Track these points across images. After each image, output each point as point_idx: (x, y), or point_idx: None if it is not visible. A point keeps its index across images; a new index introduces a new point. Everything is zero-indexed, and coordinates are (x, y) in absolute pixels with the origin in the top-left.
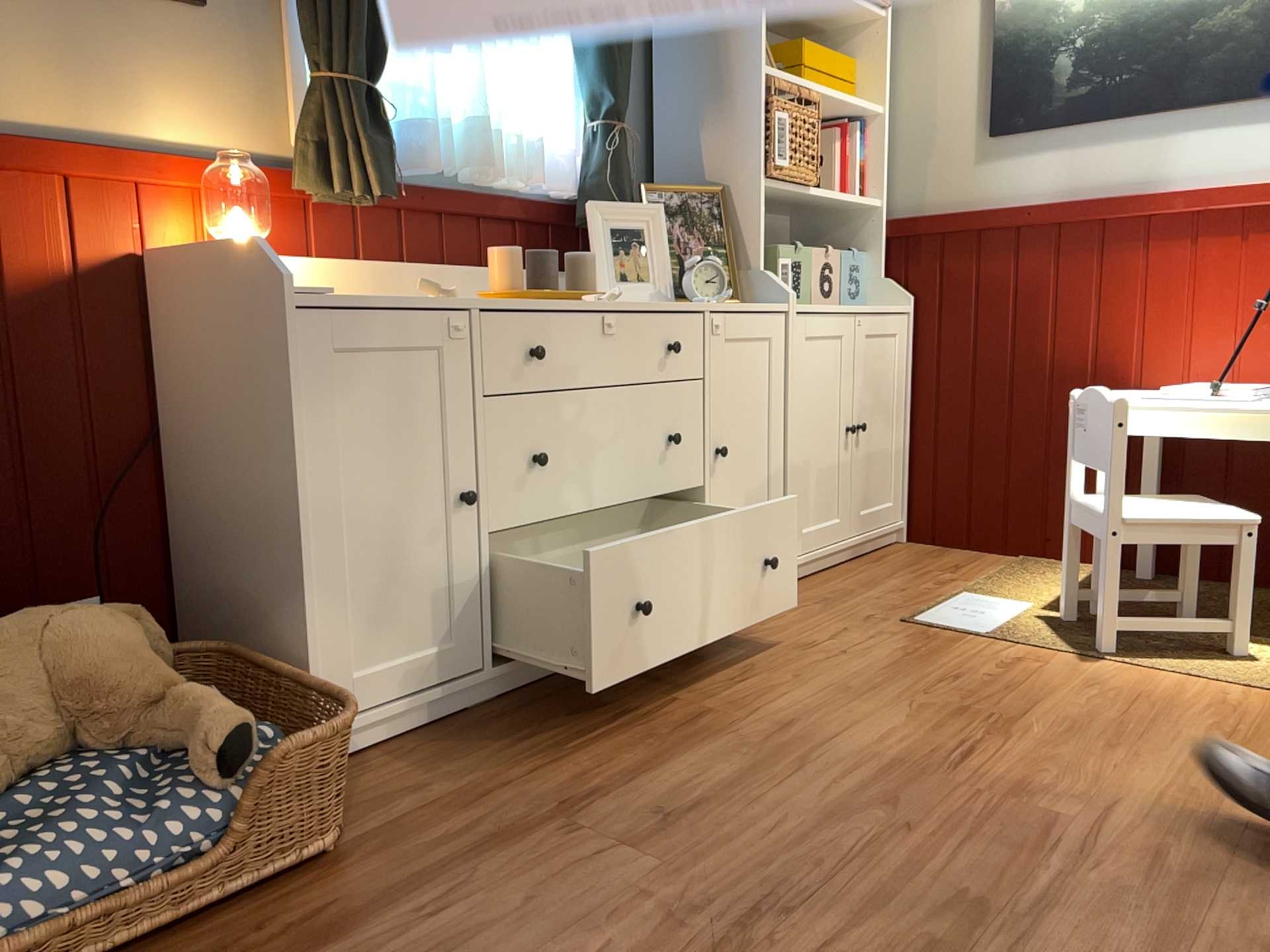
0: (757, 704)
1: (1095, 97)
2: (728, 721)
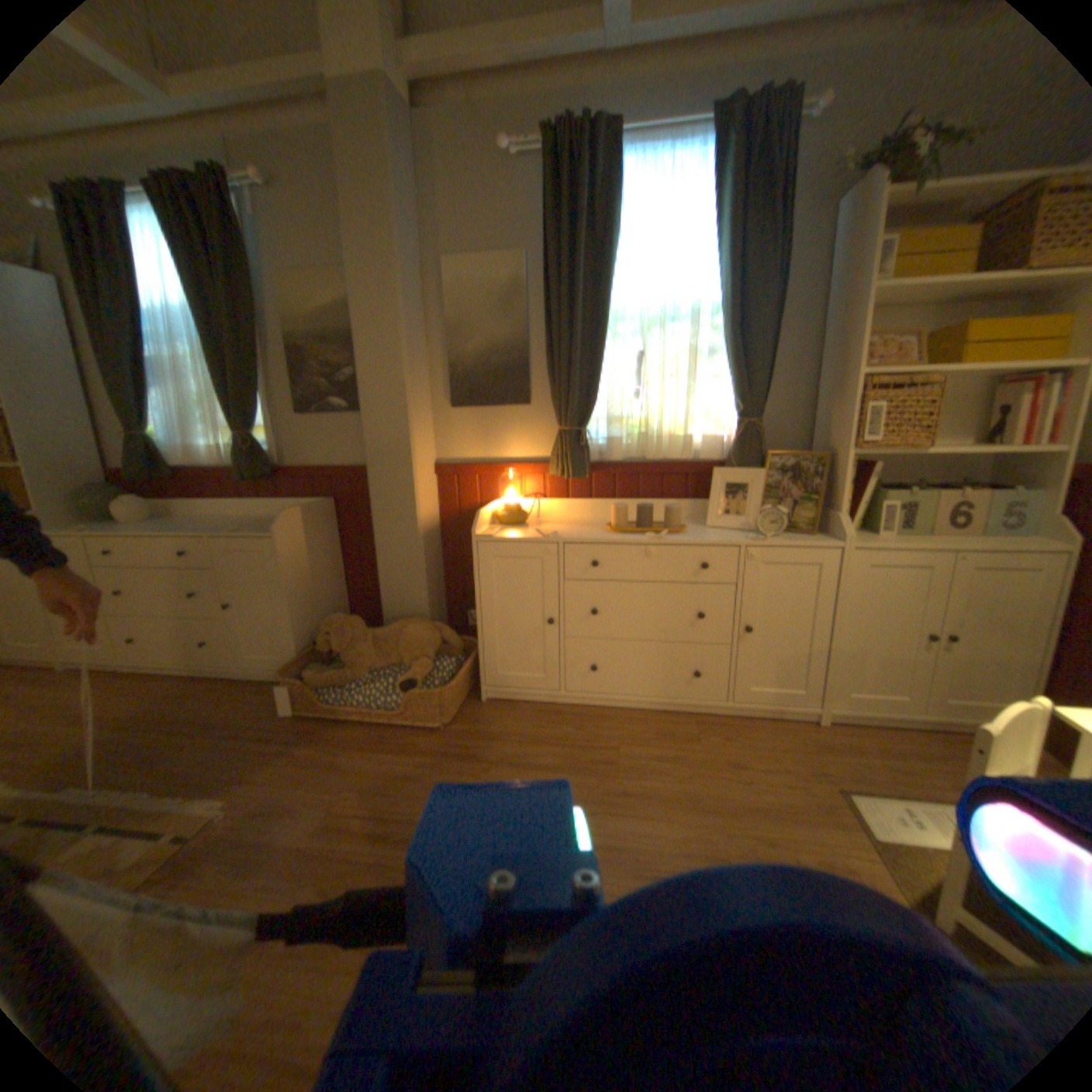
0: (641, 777)
1: None
2: (612, 775)
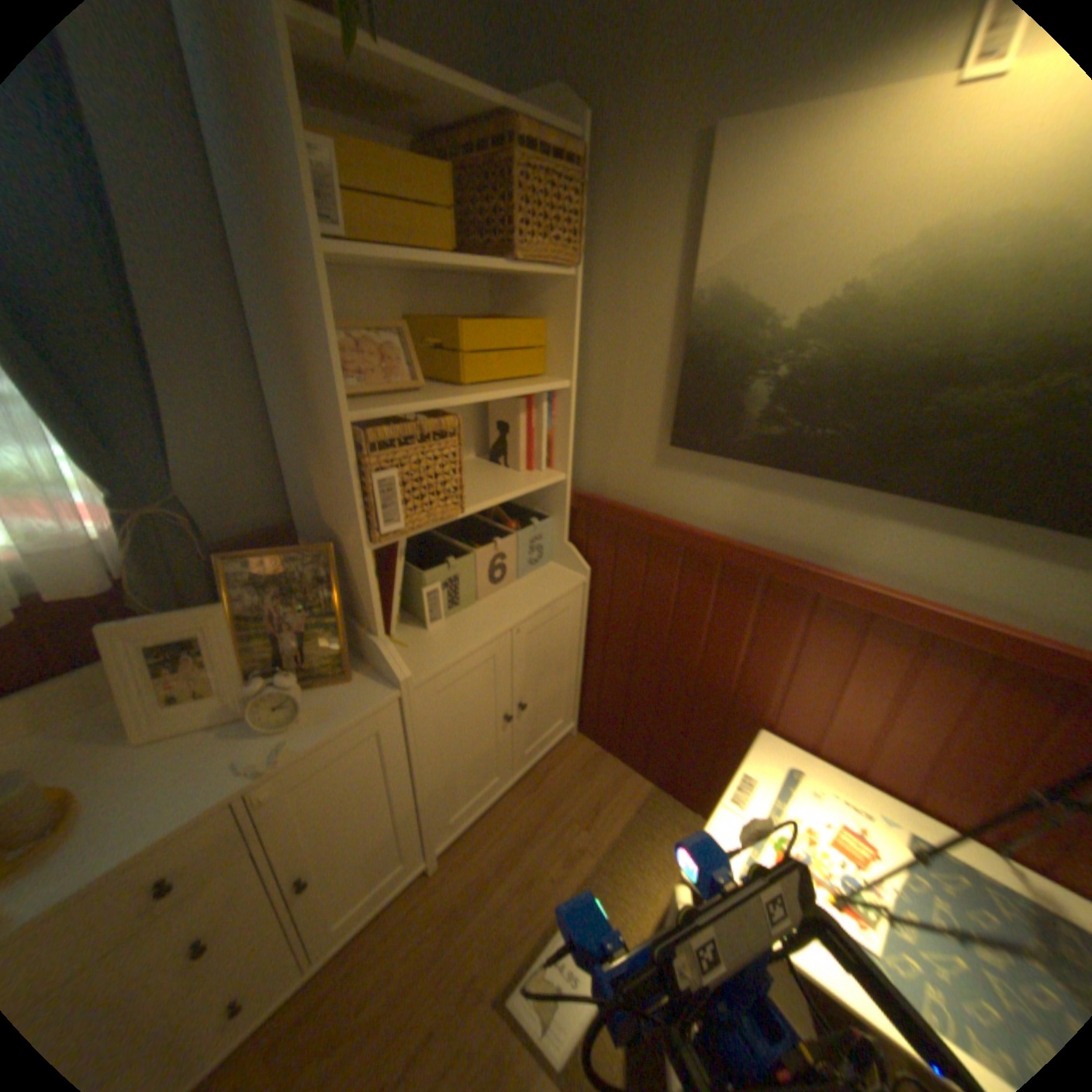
0: None
1: (793, 442)
2: None
